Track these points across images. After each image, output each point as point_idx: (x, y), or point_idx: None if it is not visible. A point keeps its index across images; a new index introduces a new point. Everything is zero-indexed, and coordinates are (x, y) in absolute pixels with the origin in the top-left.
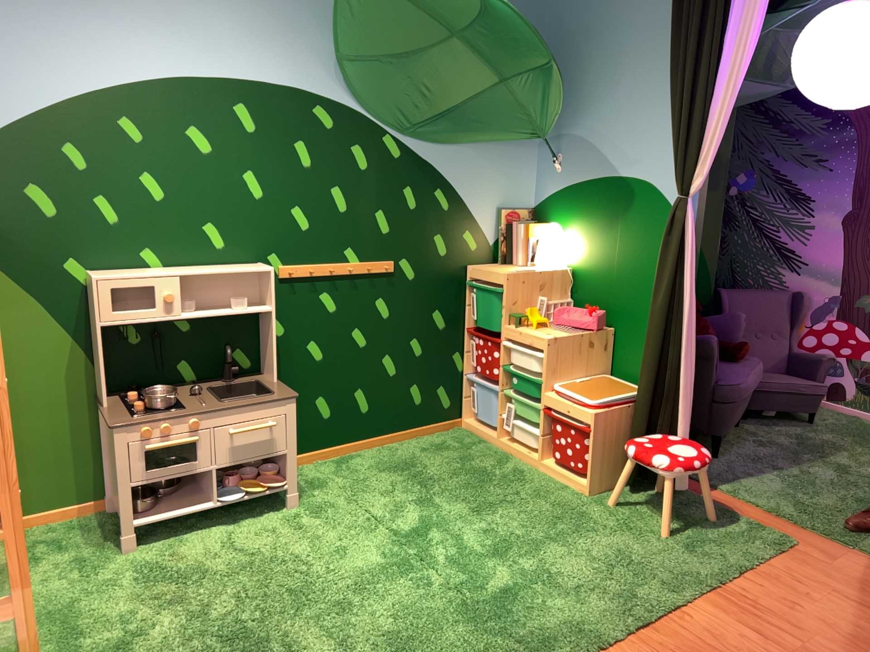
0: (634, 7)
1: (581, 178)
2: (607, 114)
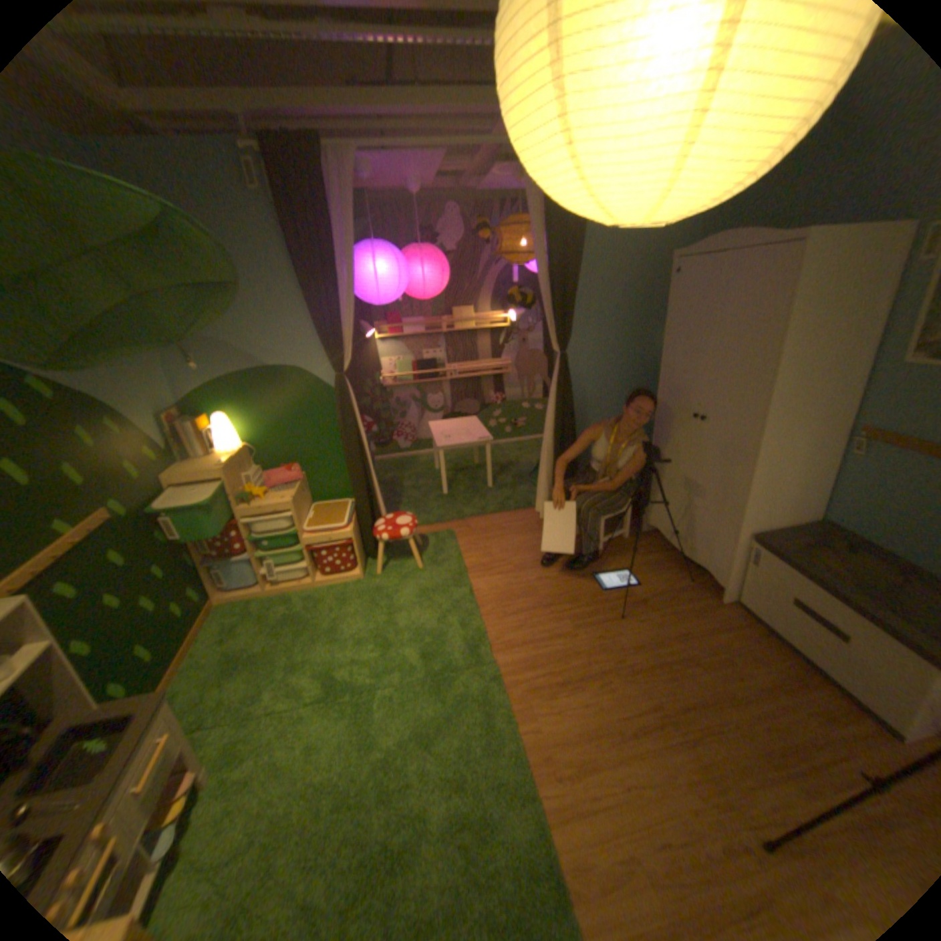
0: (229, 229)
1: (223, 373)
2: (233, 319)
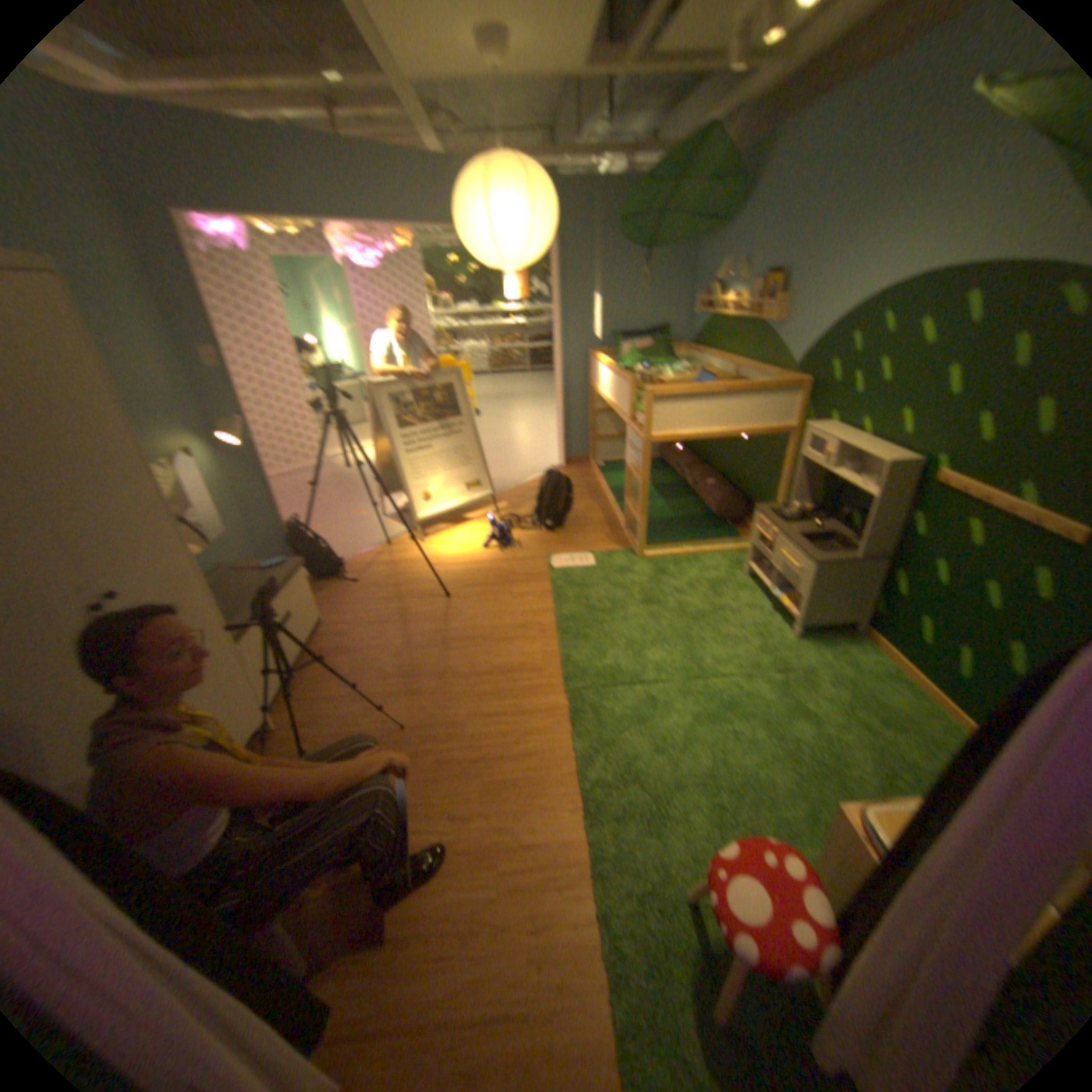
0: None
1: None
2: None
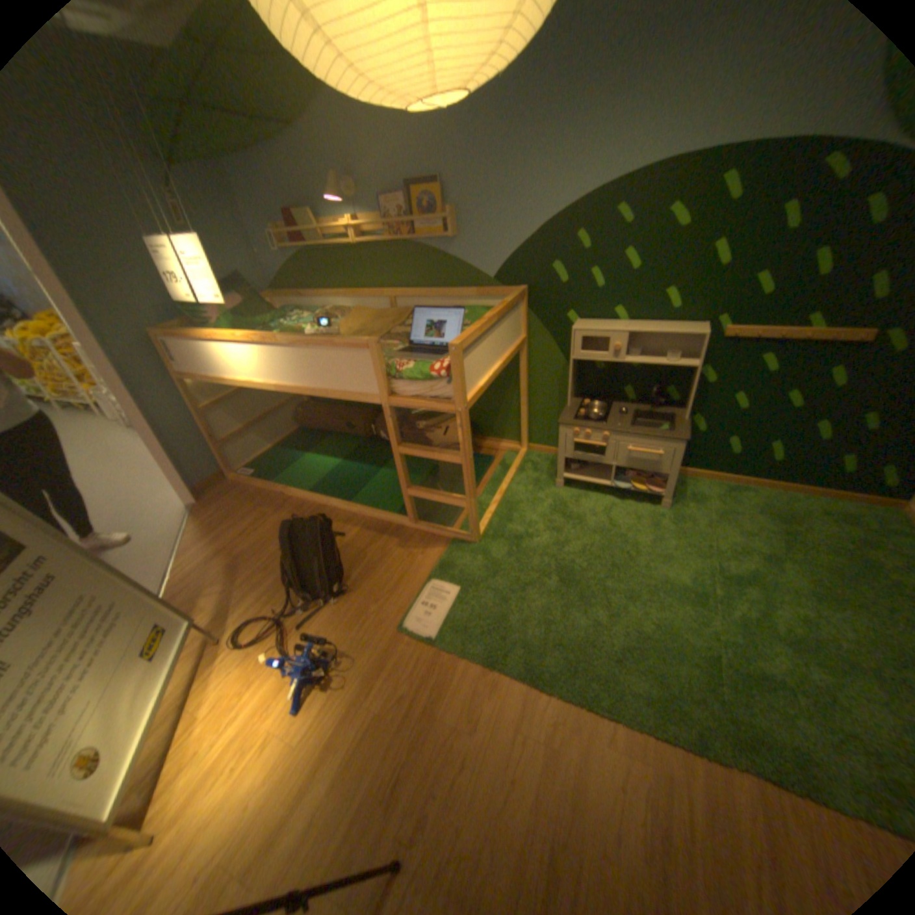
0: None
1: None
2: None
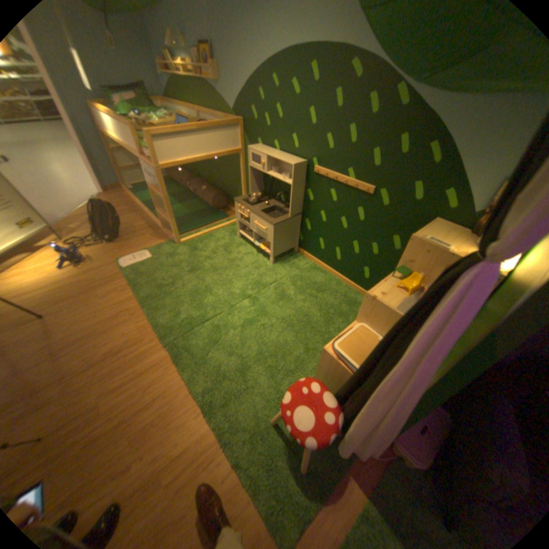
0: None
1: None
2: None
